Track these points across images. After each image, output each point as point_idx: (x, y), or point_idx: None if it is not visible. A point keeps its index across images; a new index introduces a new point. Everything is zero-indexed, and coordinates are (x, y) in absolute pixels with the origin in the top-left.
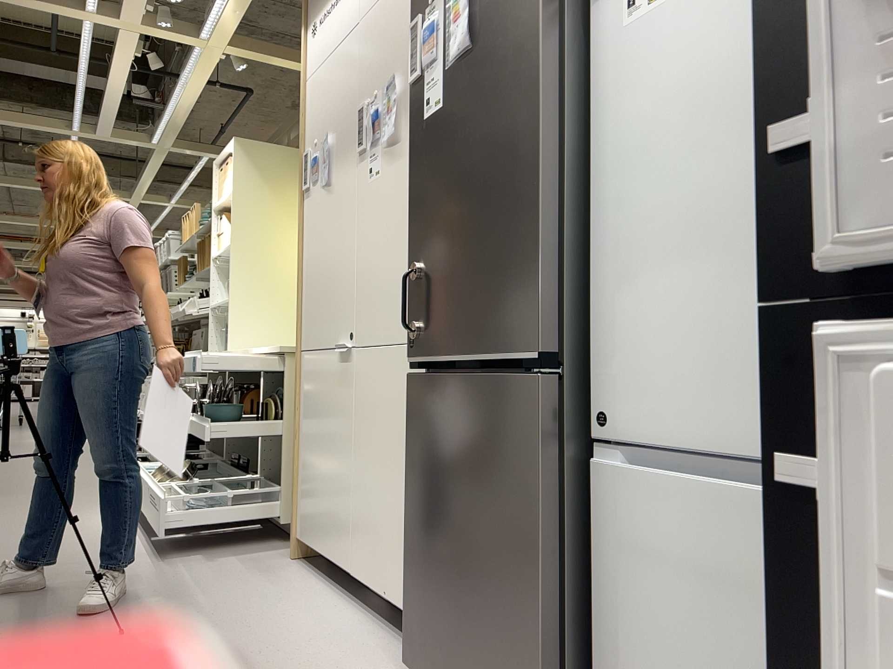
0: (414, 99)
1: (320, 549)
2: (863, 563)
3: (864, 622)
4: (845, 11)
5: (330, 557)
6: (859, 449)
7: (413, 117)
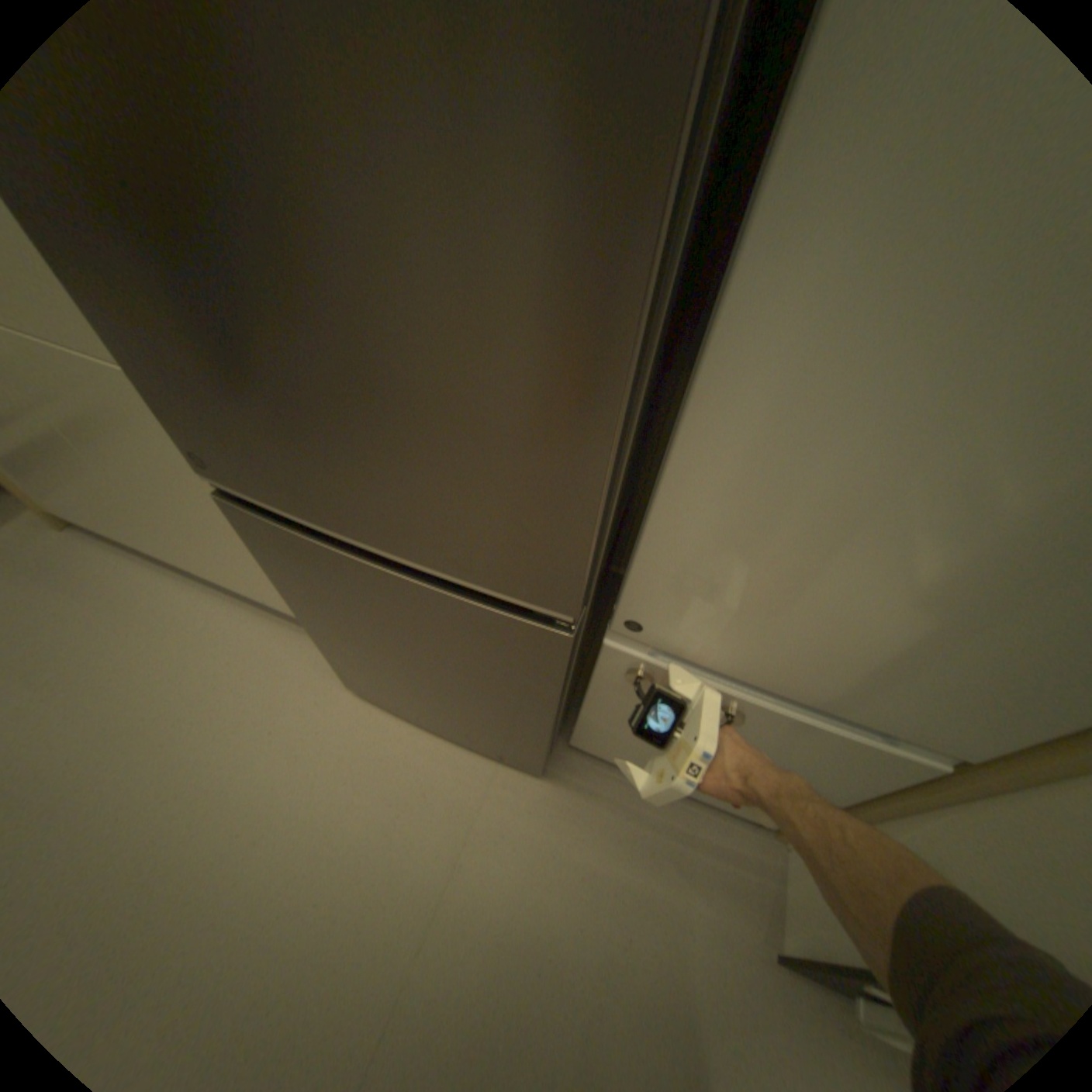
0: None
1: (109, 534)
2: None
3: None
4: None
5: (138, 546)
6: None
7: None
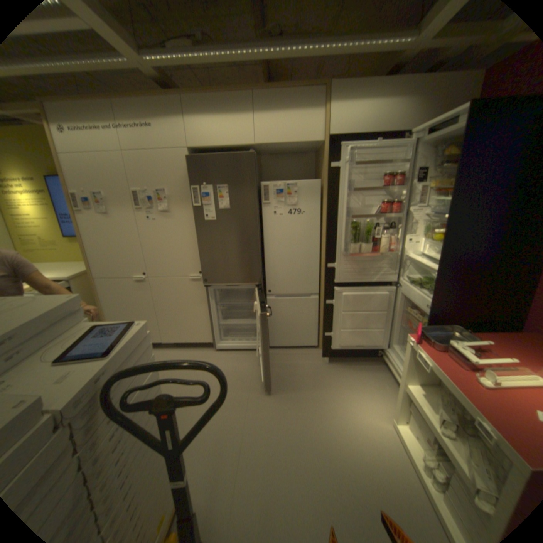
0: (196, 211)
1: None
2: (335, 309)
3: (335, 314)
4: (338, 256)
5: None
6: (336, 299)
7: (197, 217)
